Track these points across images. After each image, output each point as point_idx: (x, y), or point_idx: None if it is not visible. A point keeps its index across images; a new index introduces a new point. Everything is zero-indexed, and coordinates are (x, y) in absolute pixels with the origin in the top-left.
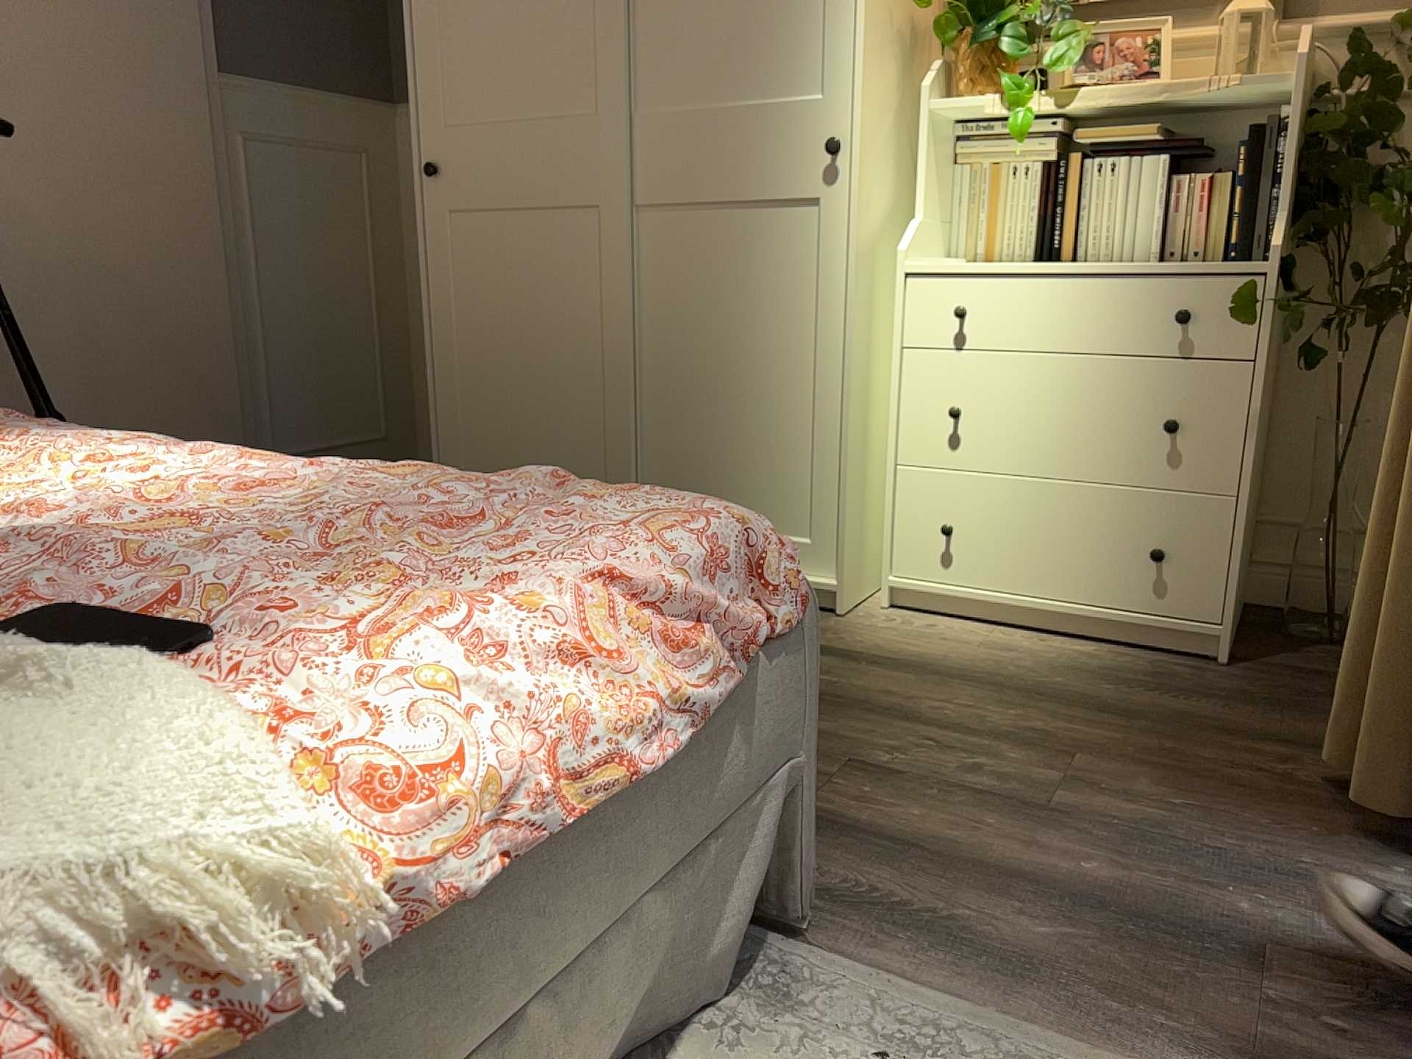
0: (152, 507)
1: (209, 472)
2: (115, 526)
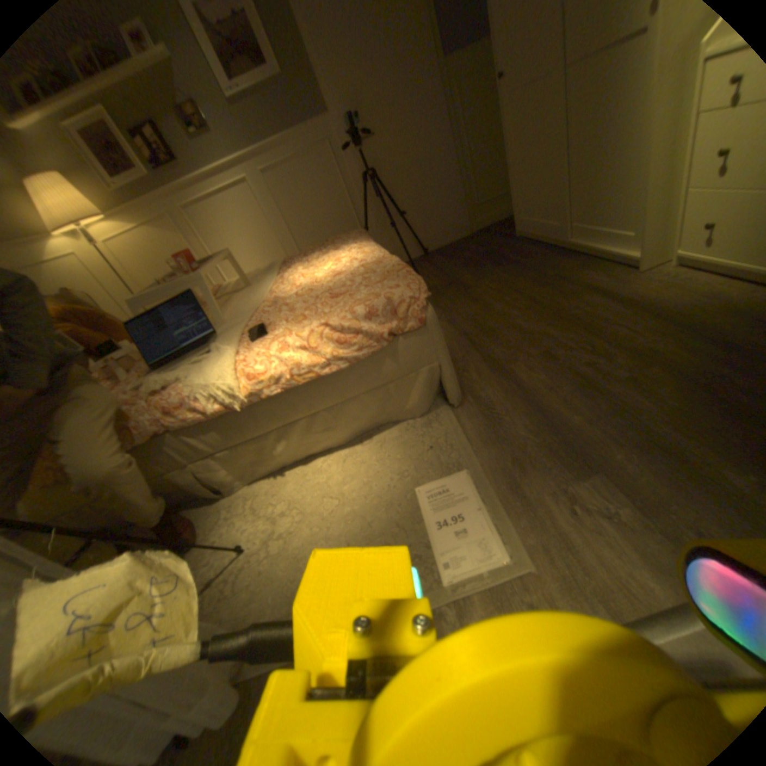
0: (316, 281)
1: (349, 261)
2: (308, 287)
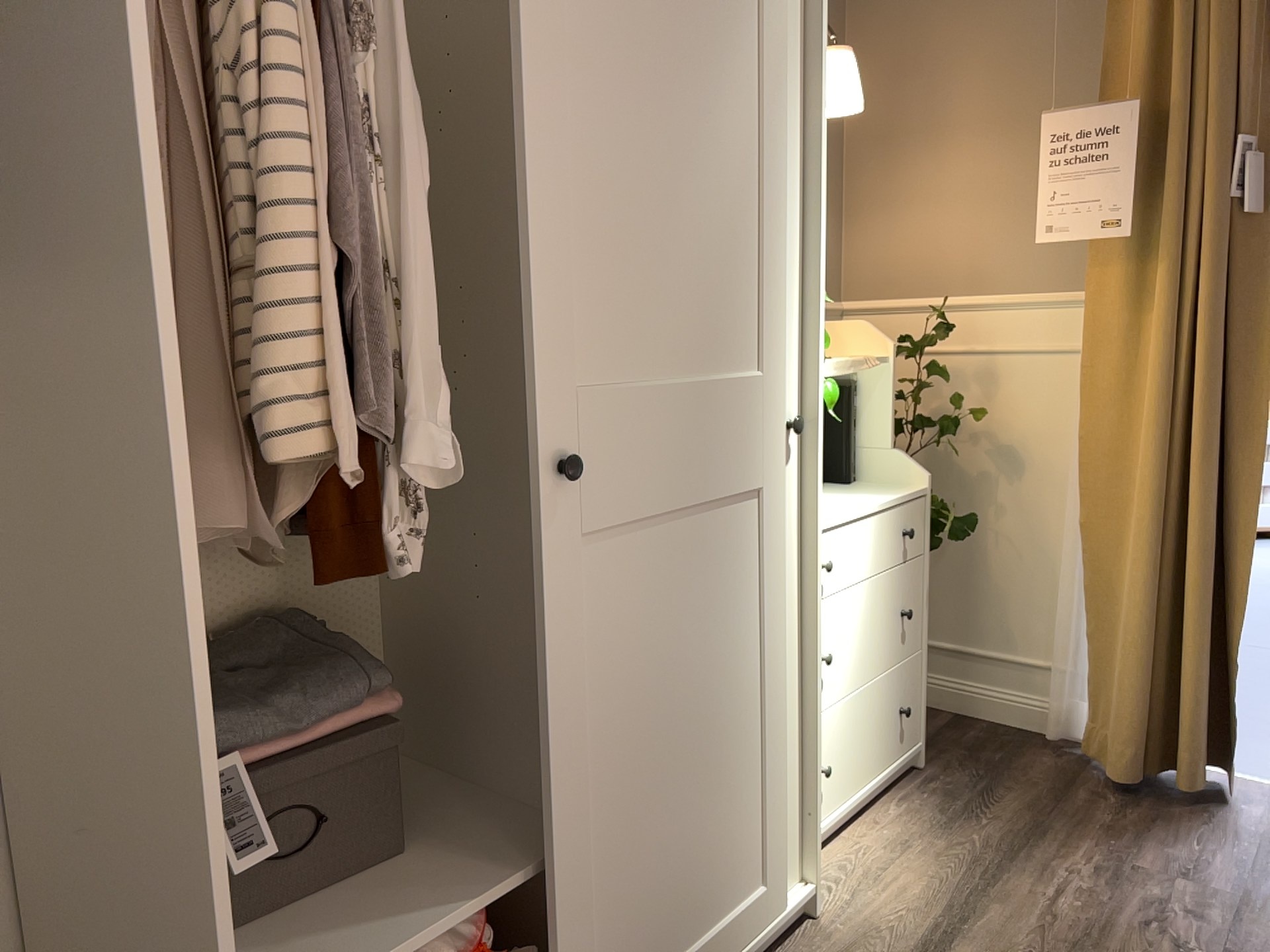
0: None
1: None
2: None
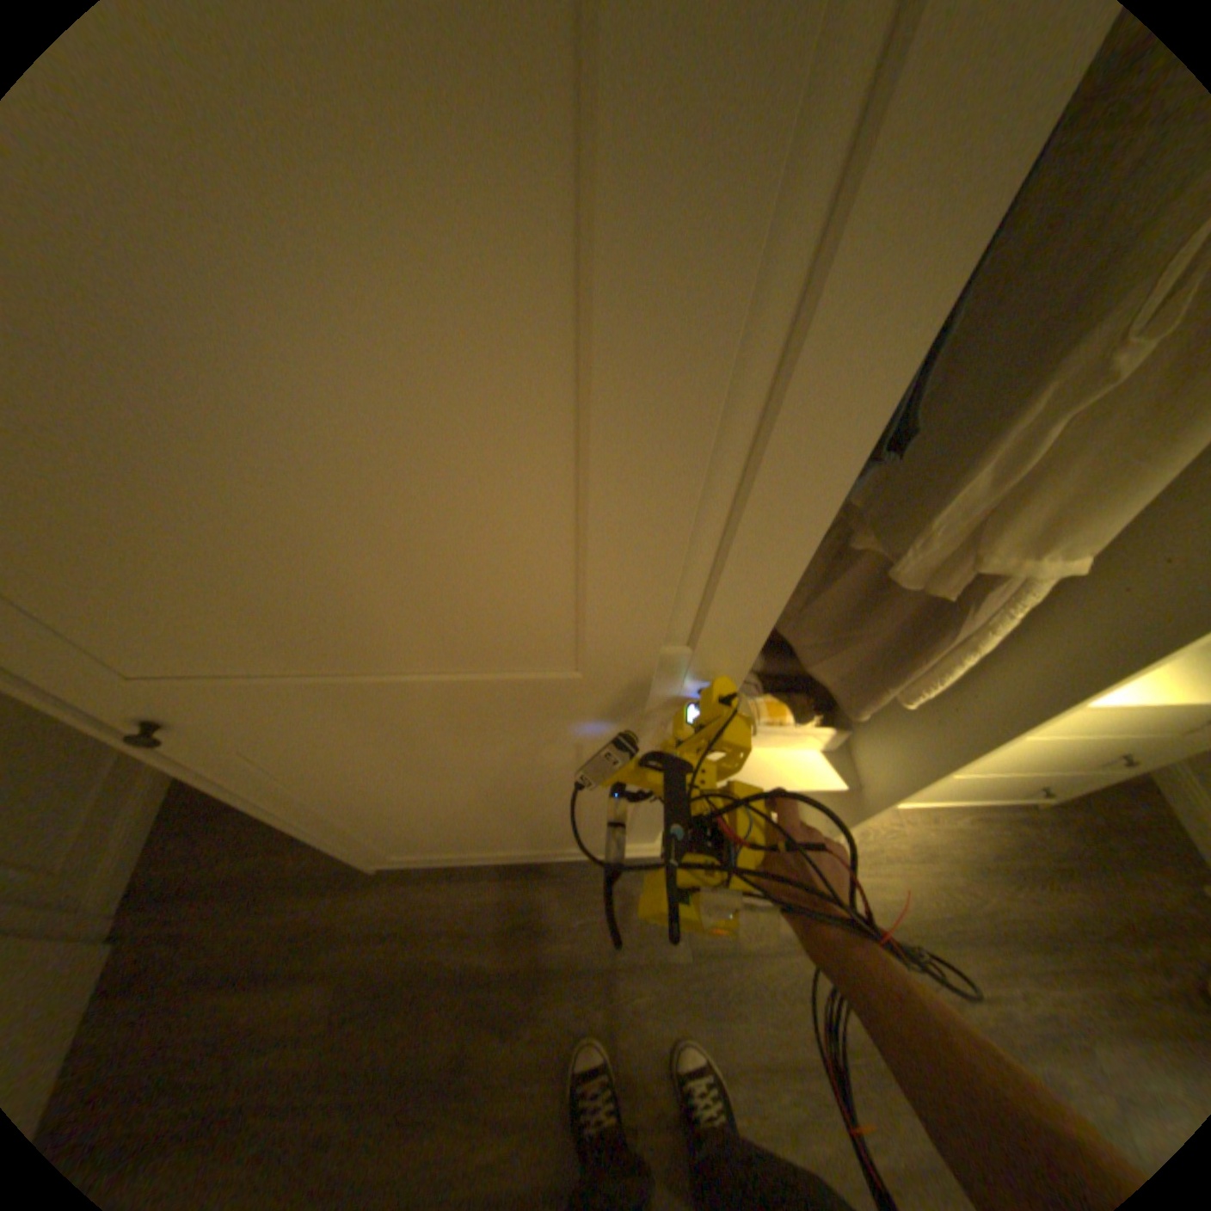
0: None
1: None
2: None
